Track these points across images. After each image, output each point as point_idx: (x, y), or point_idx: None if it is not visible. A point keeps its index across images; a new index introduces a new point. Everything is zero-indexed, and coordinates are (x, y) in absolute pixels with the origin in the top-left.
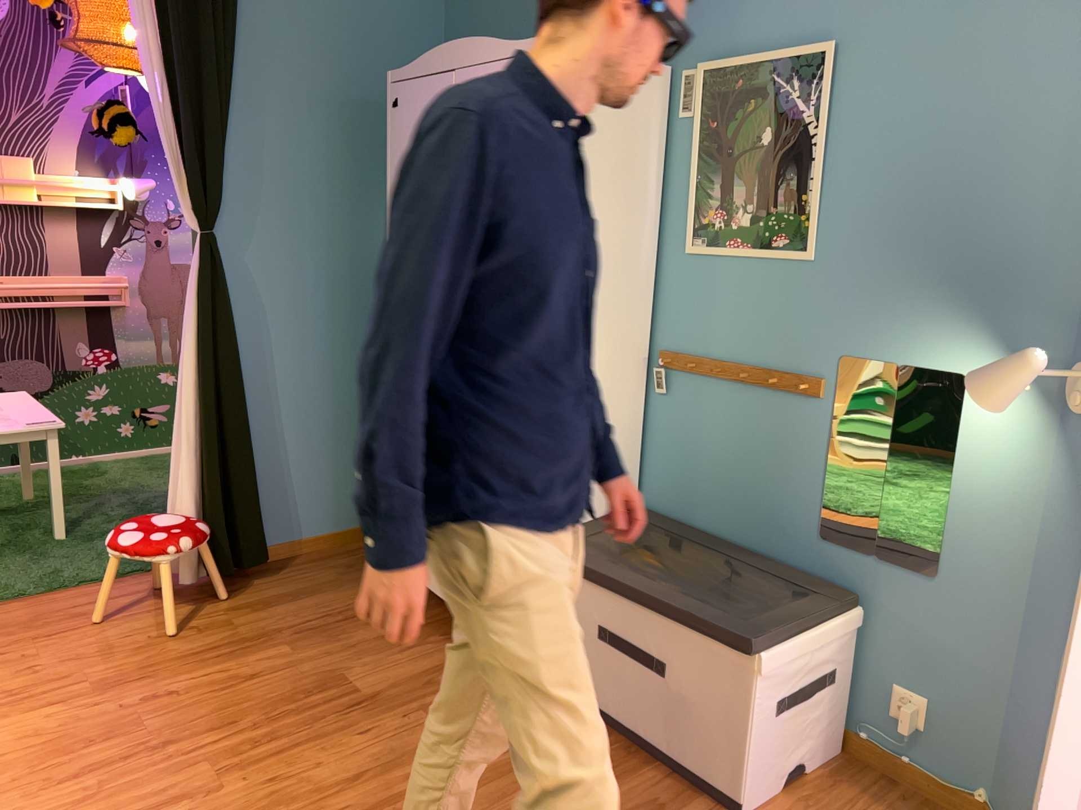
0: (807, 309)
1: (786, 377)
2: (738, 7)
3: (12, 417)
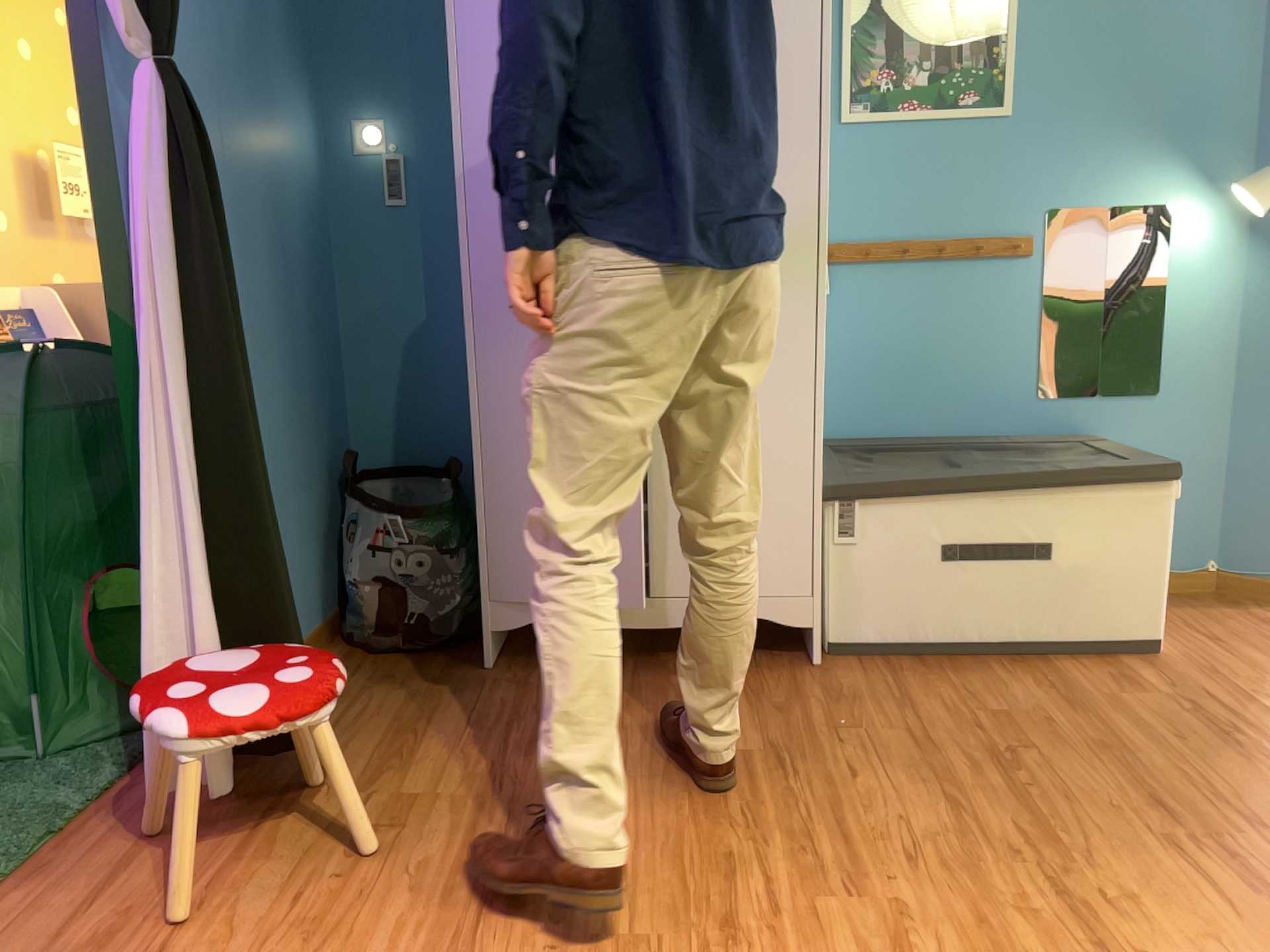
0: (1005, 167)
1: (990, 242)
2: None
3: None
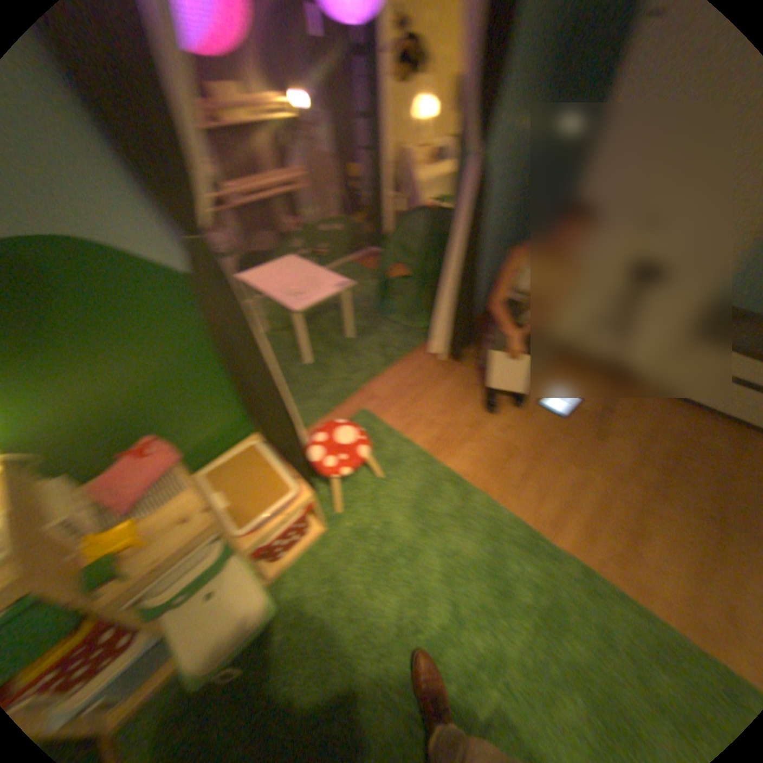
0: None
1: None
2: None
3: (320, 282)
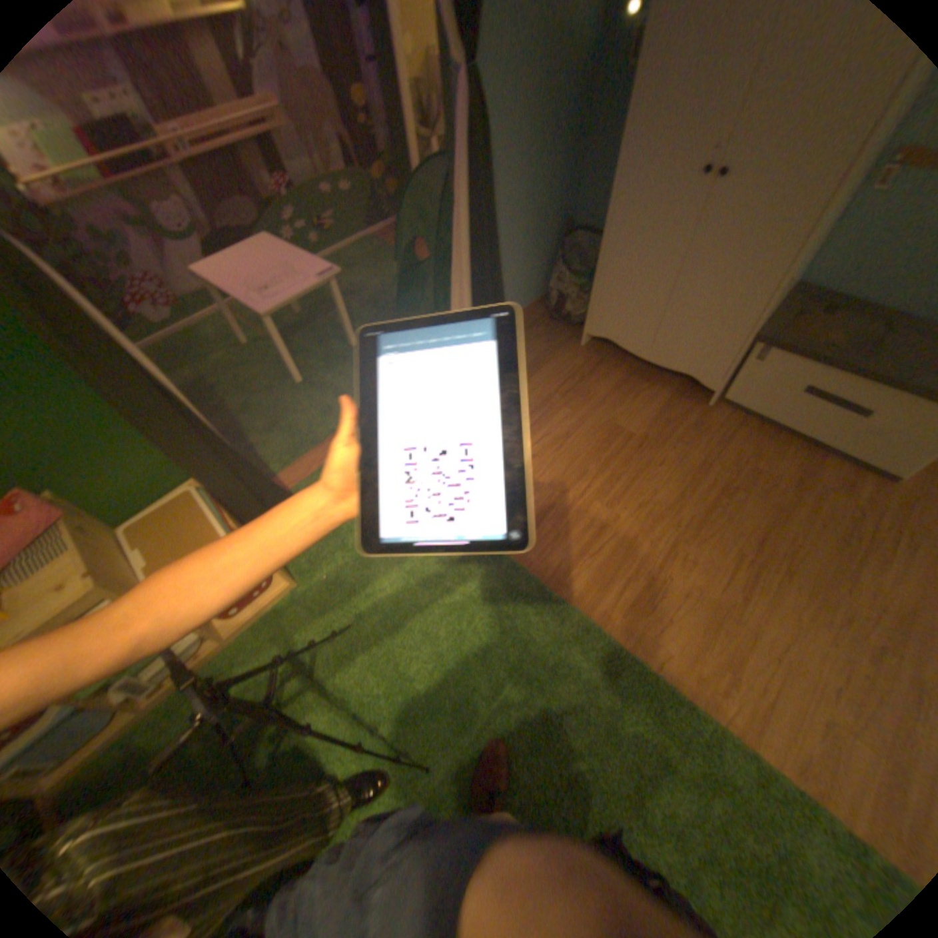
0: None
1: None
2: None
3: (296, 269)
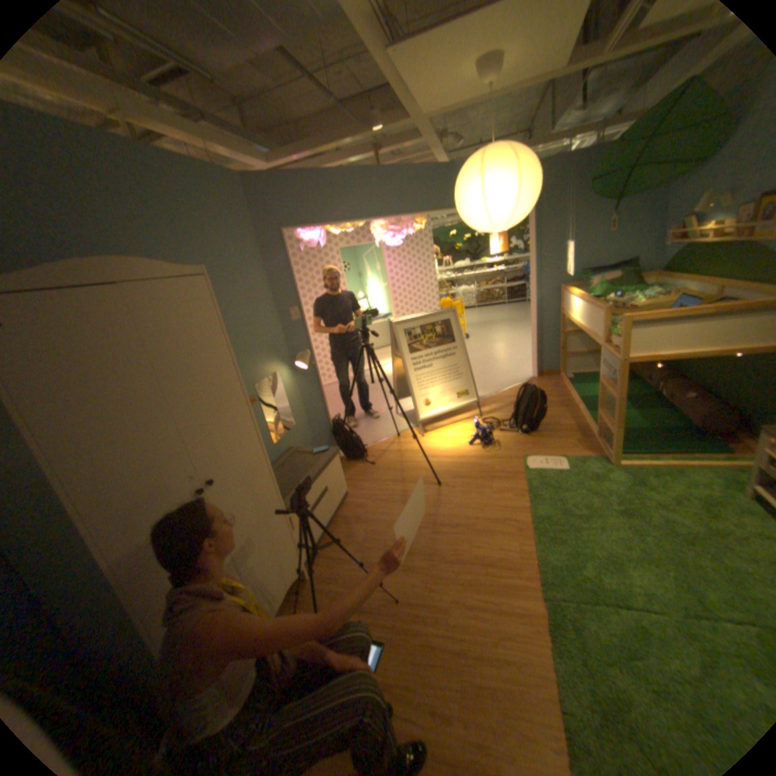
0: None
1: None
2: (148, 254)
3: None
